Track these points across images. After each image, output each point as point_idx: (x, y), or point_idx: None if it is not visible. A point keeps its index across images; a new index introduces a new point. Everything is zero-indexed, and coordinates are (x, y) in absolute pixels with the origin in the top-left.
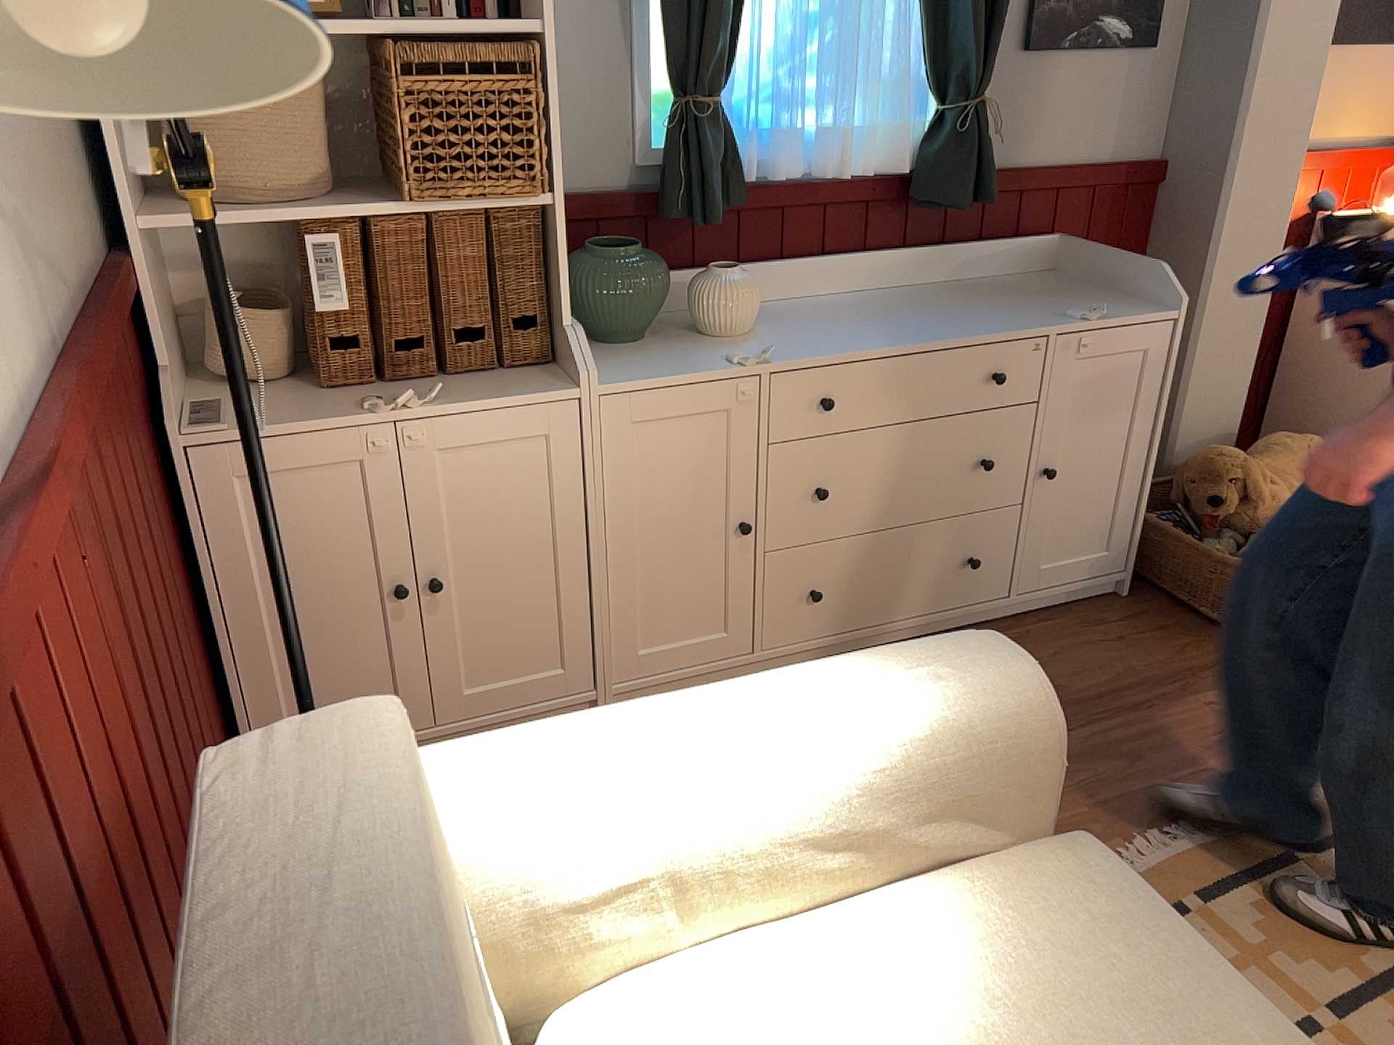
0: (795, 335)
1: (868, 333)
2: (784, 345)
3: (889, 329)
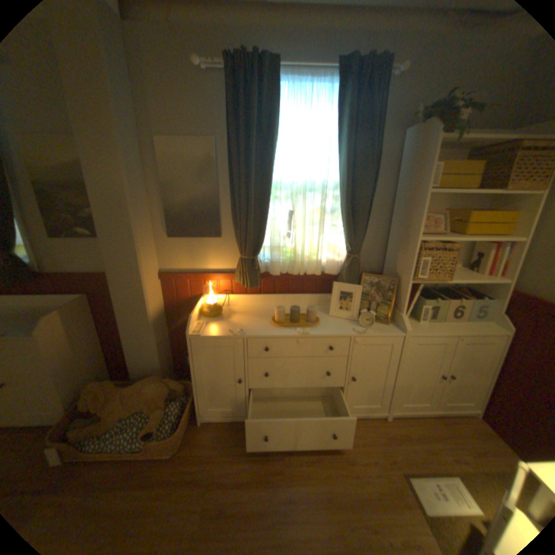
0: None
1: None
2: None
3: None
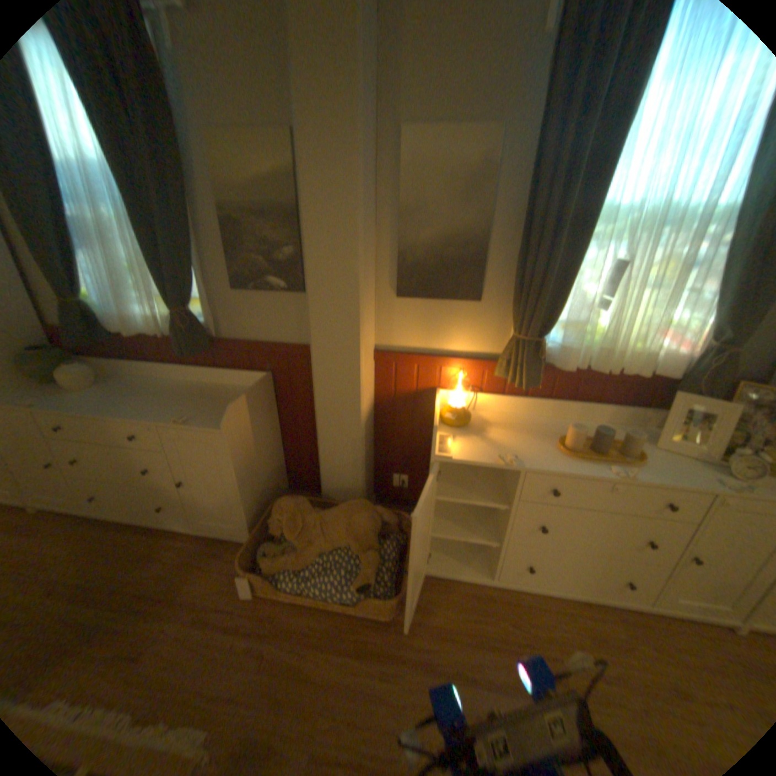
0: (82, 398)
1: (100, 404)
2: (64, 402)
3: (109, 405)
